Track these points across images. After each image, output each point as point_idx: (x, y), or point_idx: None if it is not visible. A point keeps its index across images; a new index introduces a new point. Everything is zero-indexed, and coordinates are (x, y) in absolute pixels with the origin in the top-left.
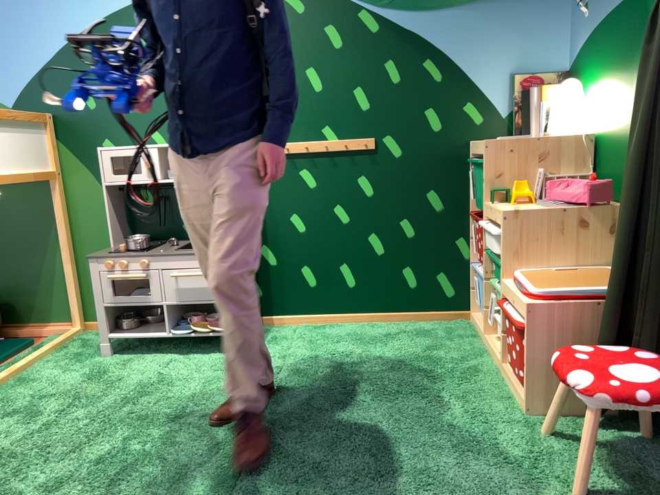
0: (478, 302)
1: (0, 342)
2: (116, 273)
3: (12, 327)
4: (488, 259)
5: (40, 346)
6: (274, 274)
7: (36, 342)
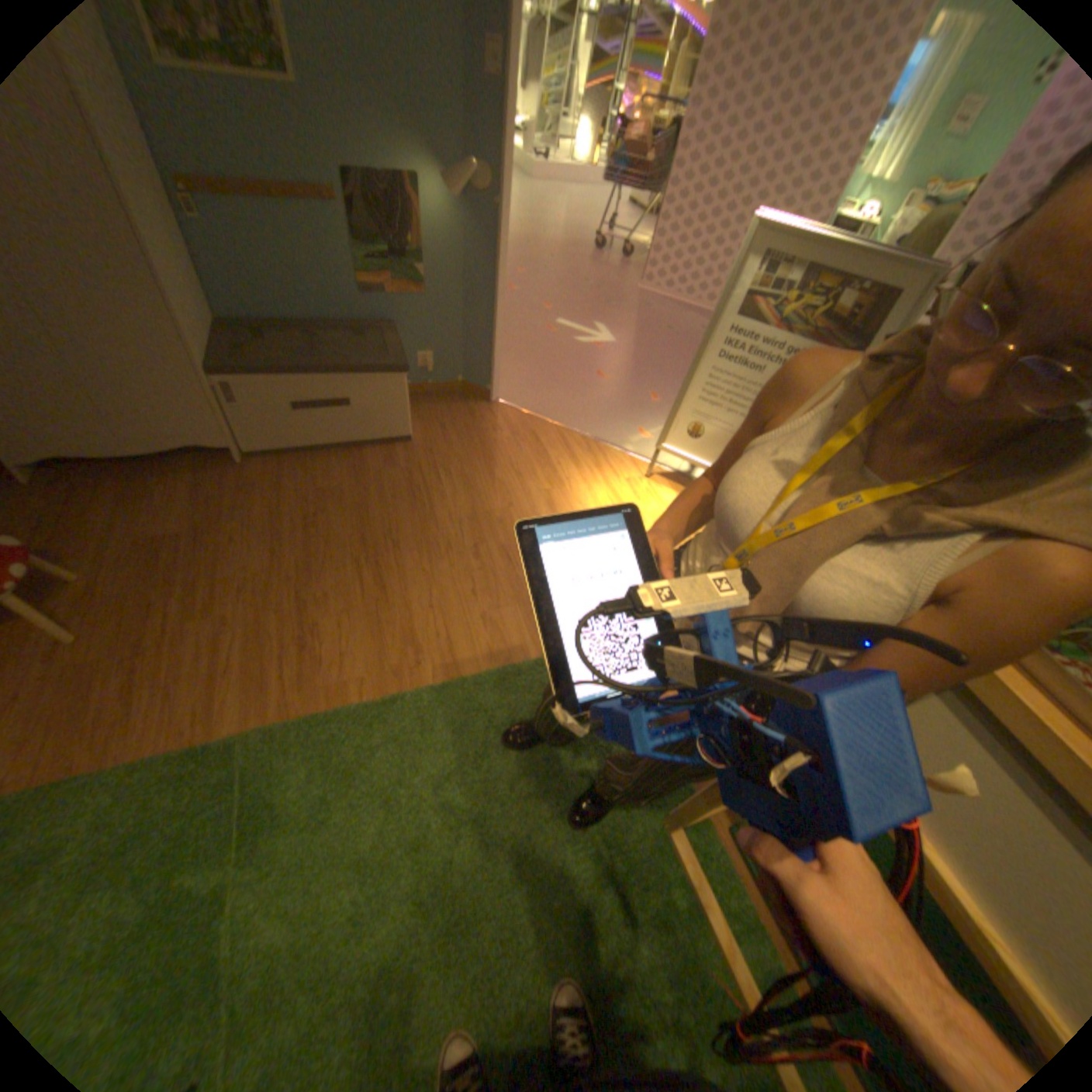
0: None
1: None
2: None
3: None
4: None
5: None
6: None
7: None
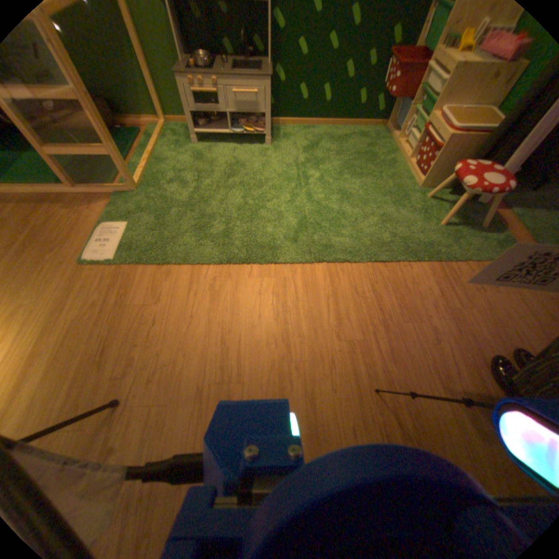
0: (397, 116)
1: (114, 127)
2: (194, 85)
3: (116, 116)
4: (423, 93)
5: (146, 133)
6: (282, 87)
7: (138, 128)
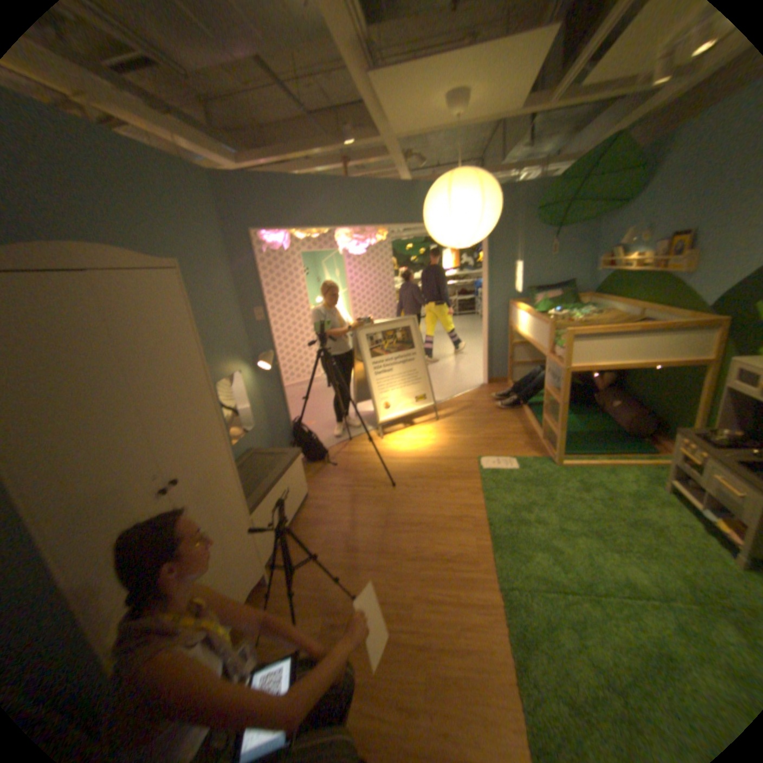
0: None
1: (648, 442)
2: (687, 451)
3: (663, 438)
4: None
5: (654, 460)
6: None
7: (661, 455)
